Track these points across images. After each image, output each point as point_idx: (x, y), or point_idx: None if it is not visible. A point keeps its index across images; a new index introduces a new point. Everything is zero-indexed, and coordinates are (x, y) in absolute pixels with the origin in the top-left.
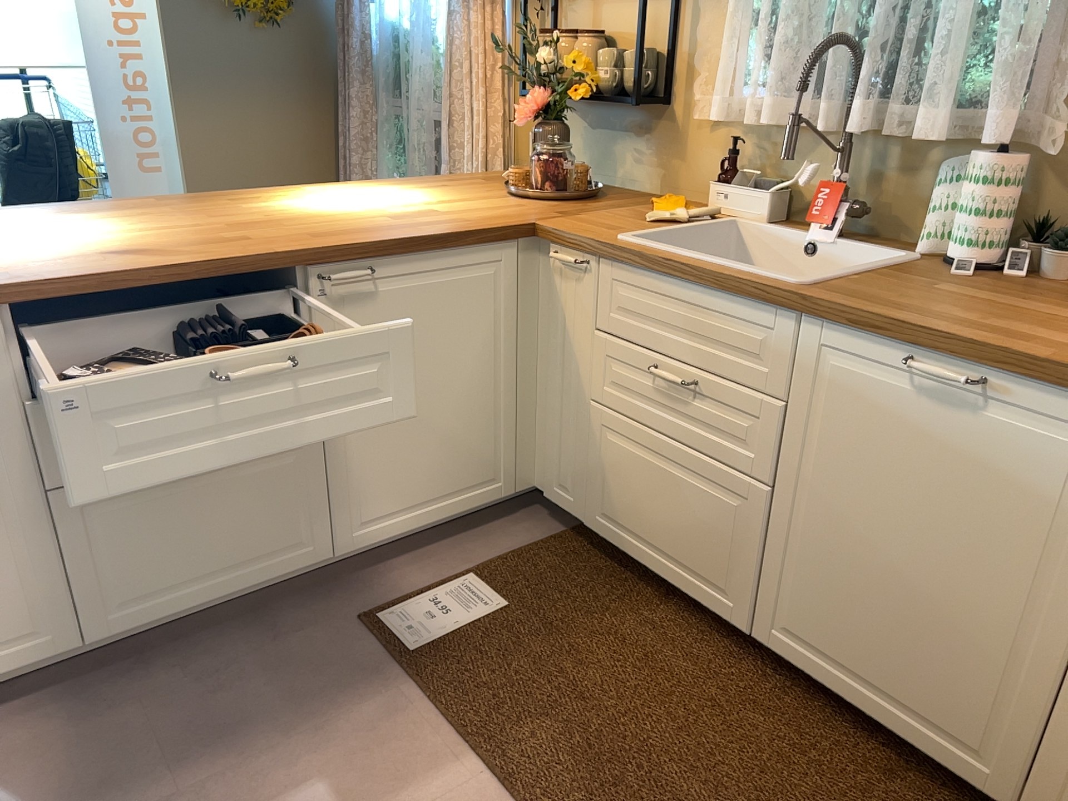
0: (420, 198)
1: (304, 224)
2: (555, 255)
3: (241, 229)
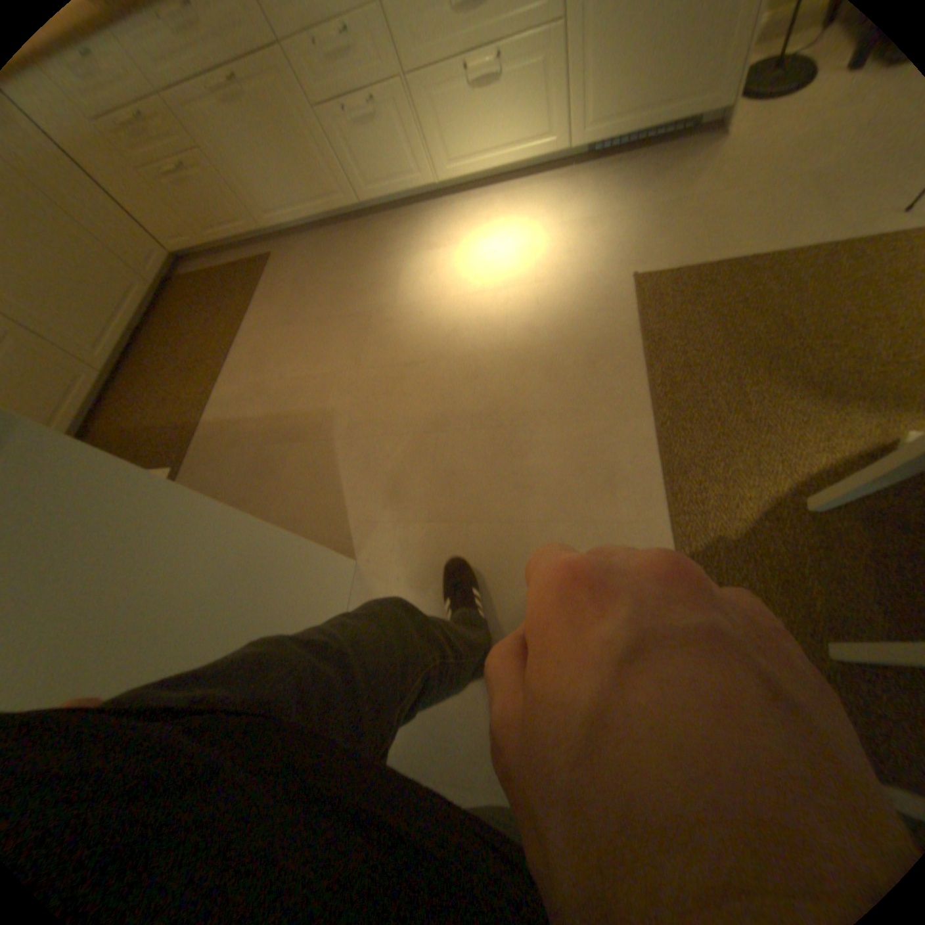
0: None
1: None
2: None
3: None
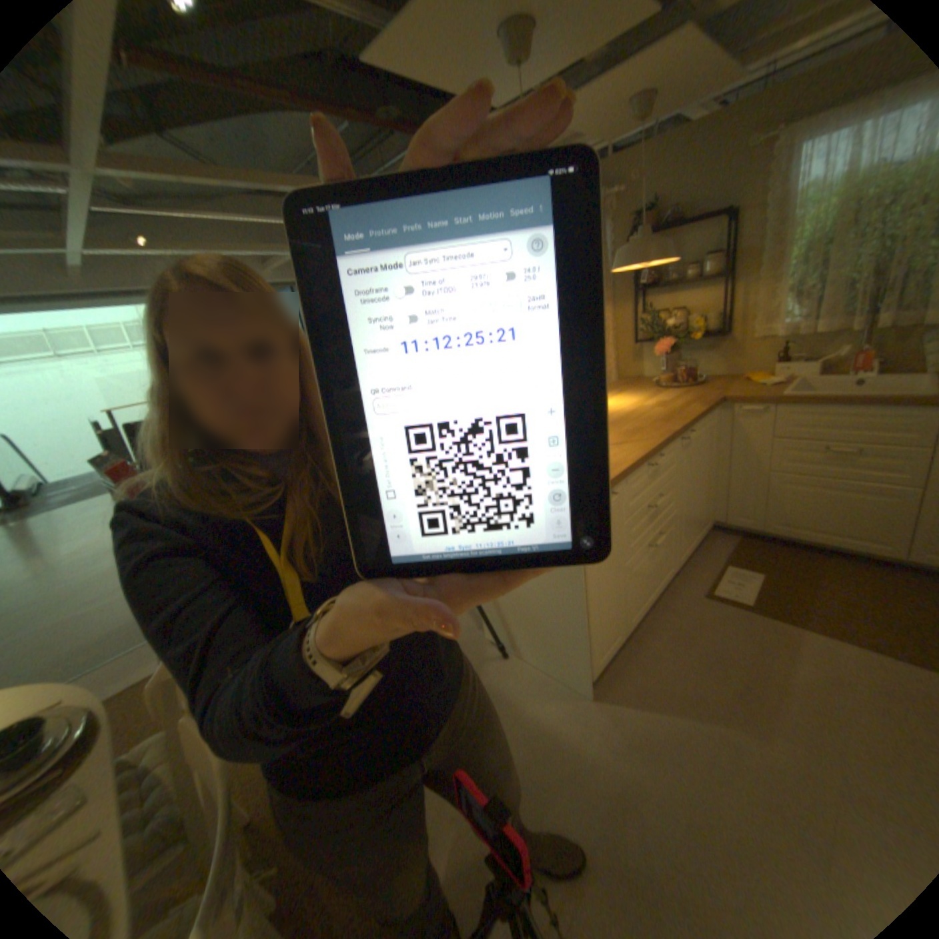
0: (634, 397)
1: (635, 418)
2: (746, 408)
3: (619, 425)
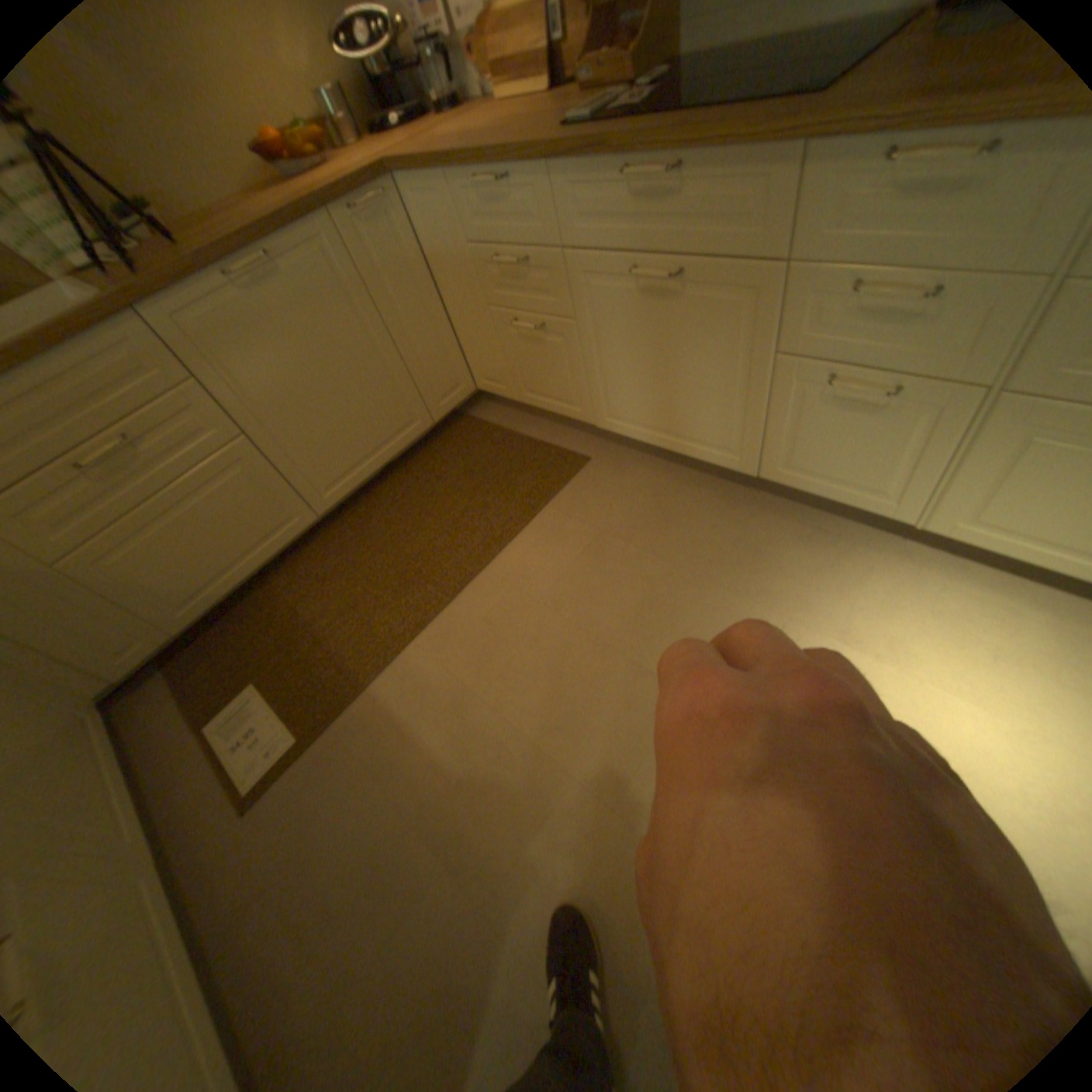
0: None
1: None
2: None
3: None
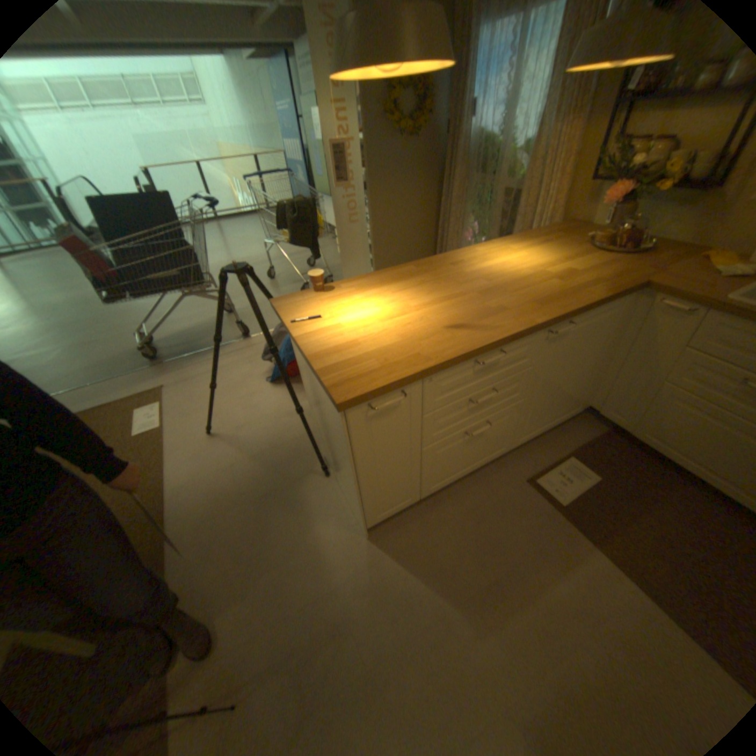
0: (550, 255)
1: (518, 289)
2: (669, 303)
3: (490, 296)
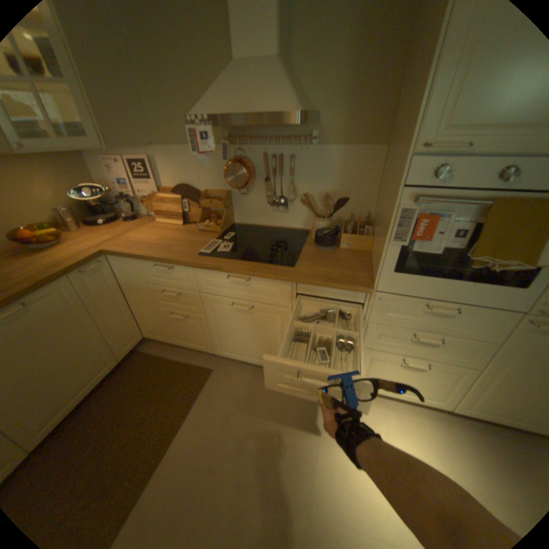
0: None
1: None
2: None
3: None
